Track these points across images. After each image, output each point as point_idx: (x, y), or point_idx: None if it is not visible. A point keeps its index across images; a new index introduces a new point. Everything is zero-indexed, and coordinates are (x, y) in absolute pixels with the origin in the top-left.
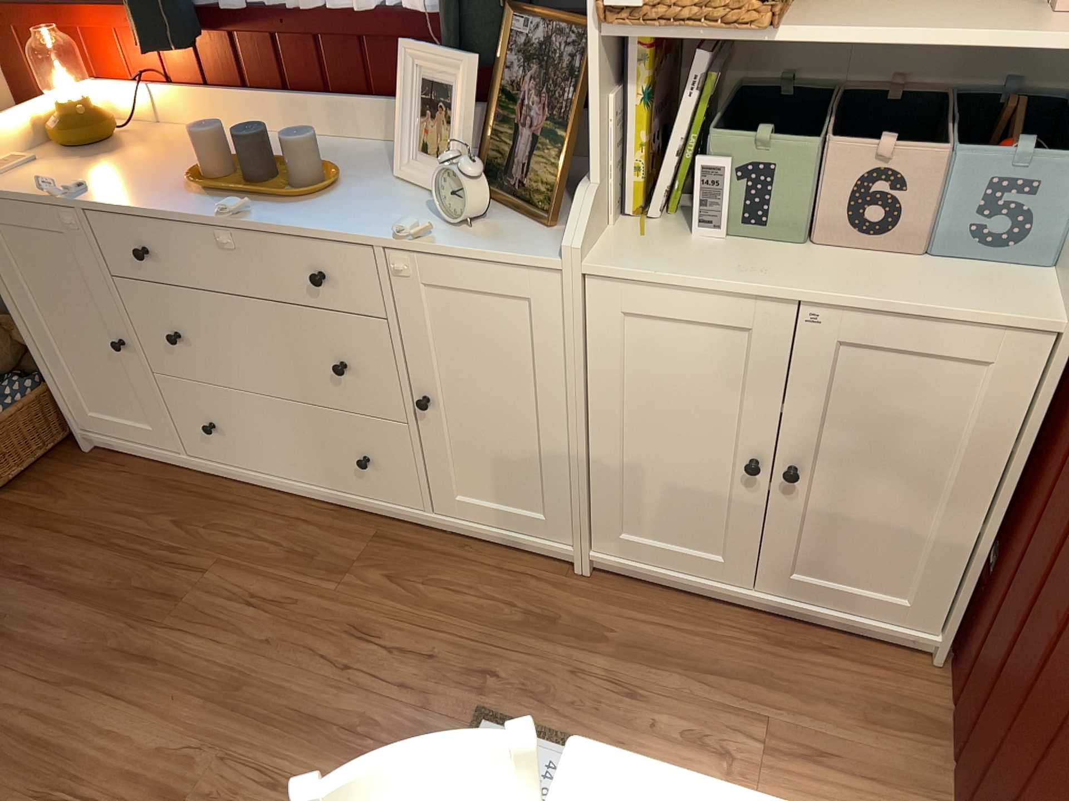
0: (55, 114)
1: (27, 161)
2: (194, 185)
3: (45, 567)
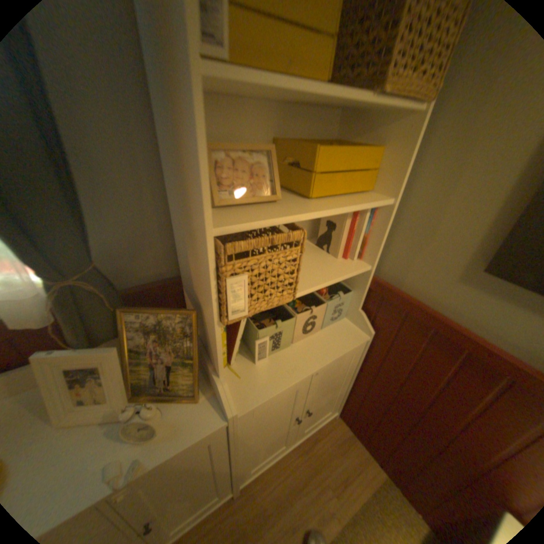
0: None
1: None
2: None
3: None
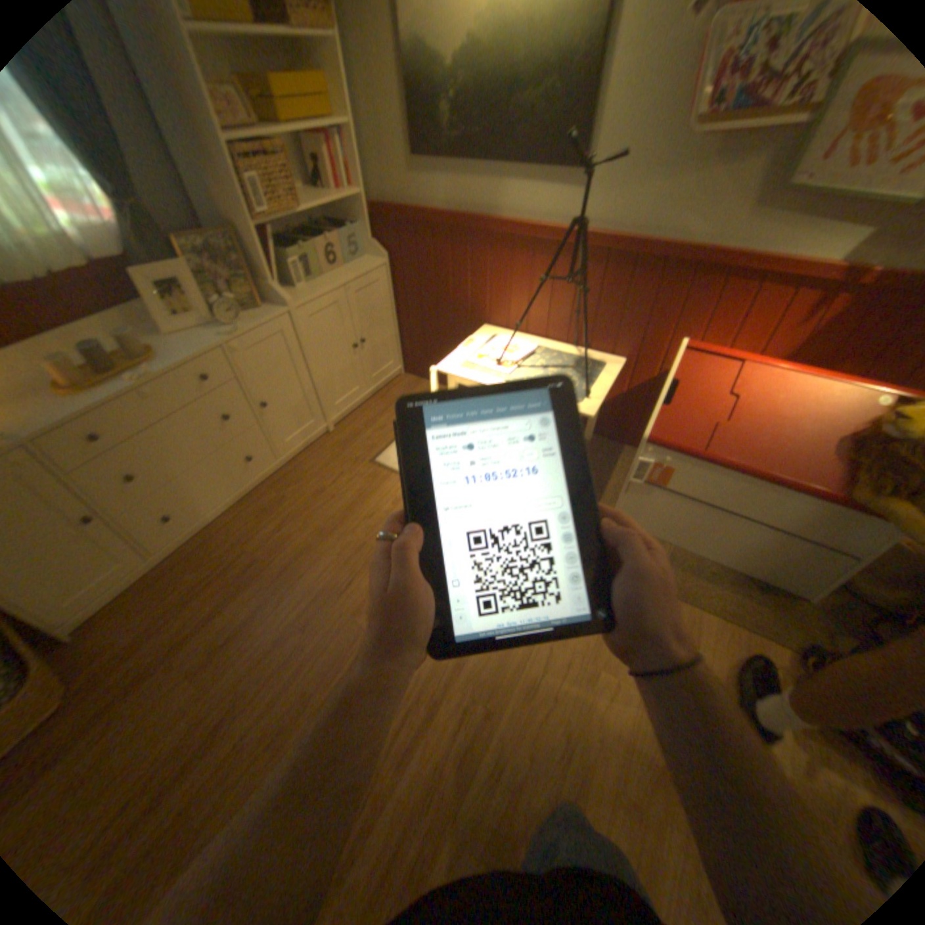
0: None
1: None
2: (75, 393)
3: (179, 636)
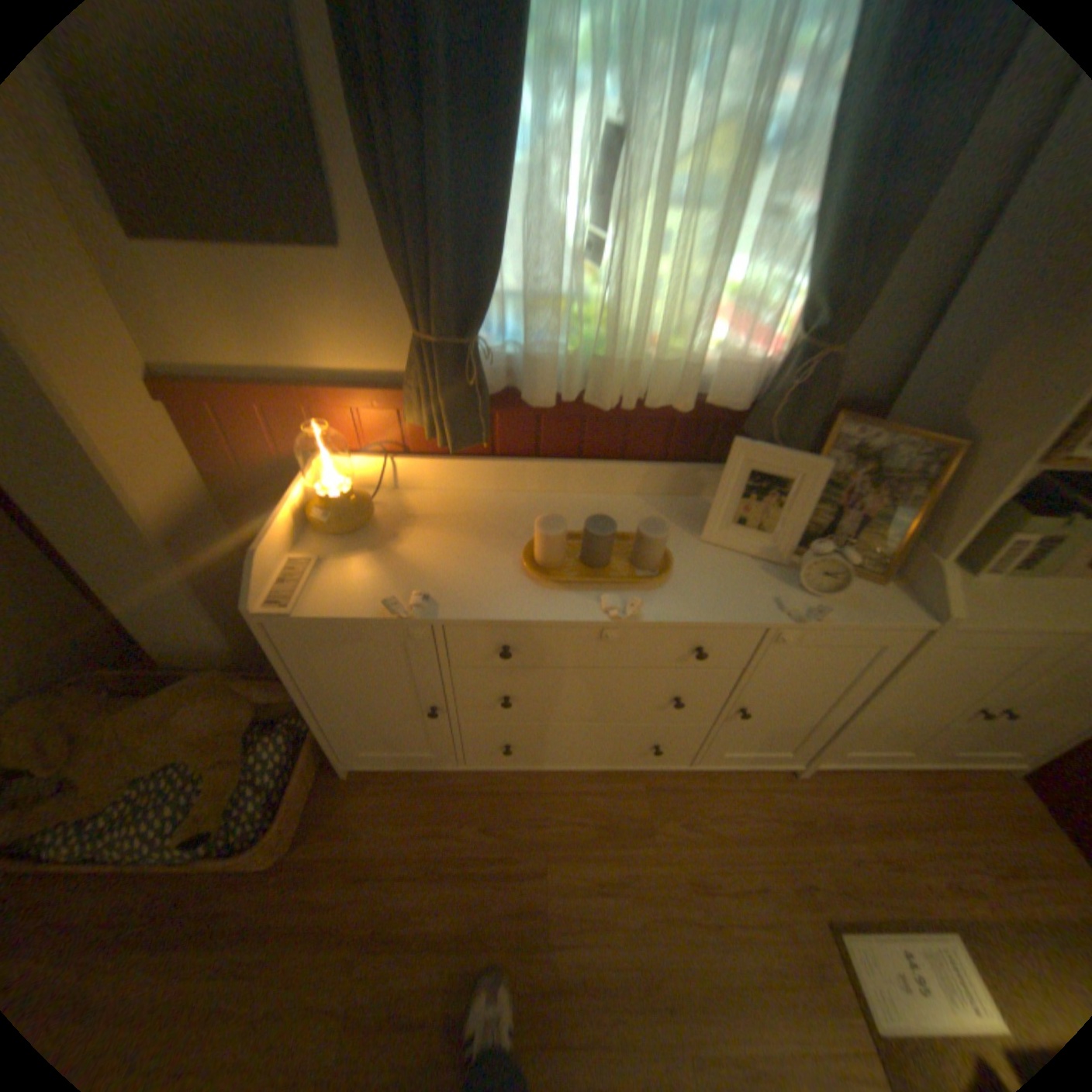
0: (319, 505)
1: (314, 564)
2: (536, 577)
3: (393, 927)
